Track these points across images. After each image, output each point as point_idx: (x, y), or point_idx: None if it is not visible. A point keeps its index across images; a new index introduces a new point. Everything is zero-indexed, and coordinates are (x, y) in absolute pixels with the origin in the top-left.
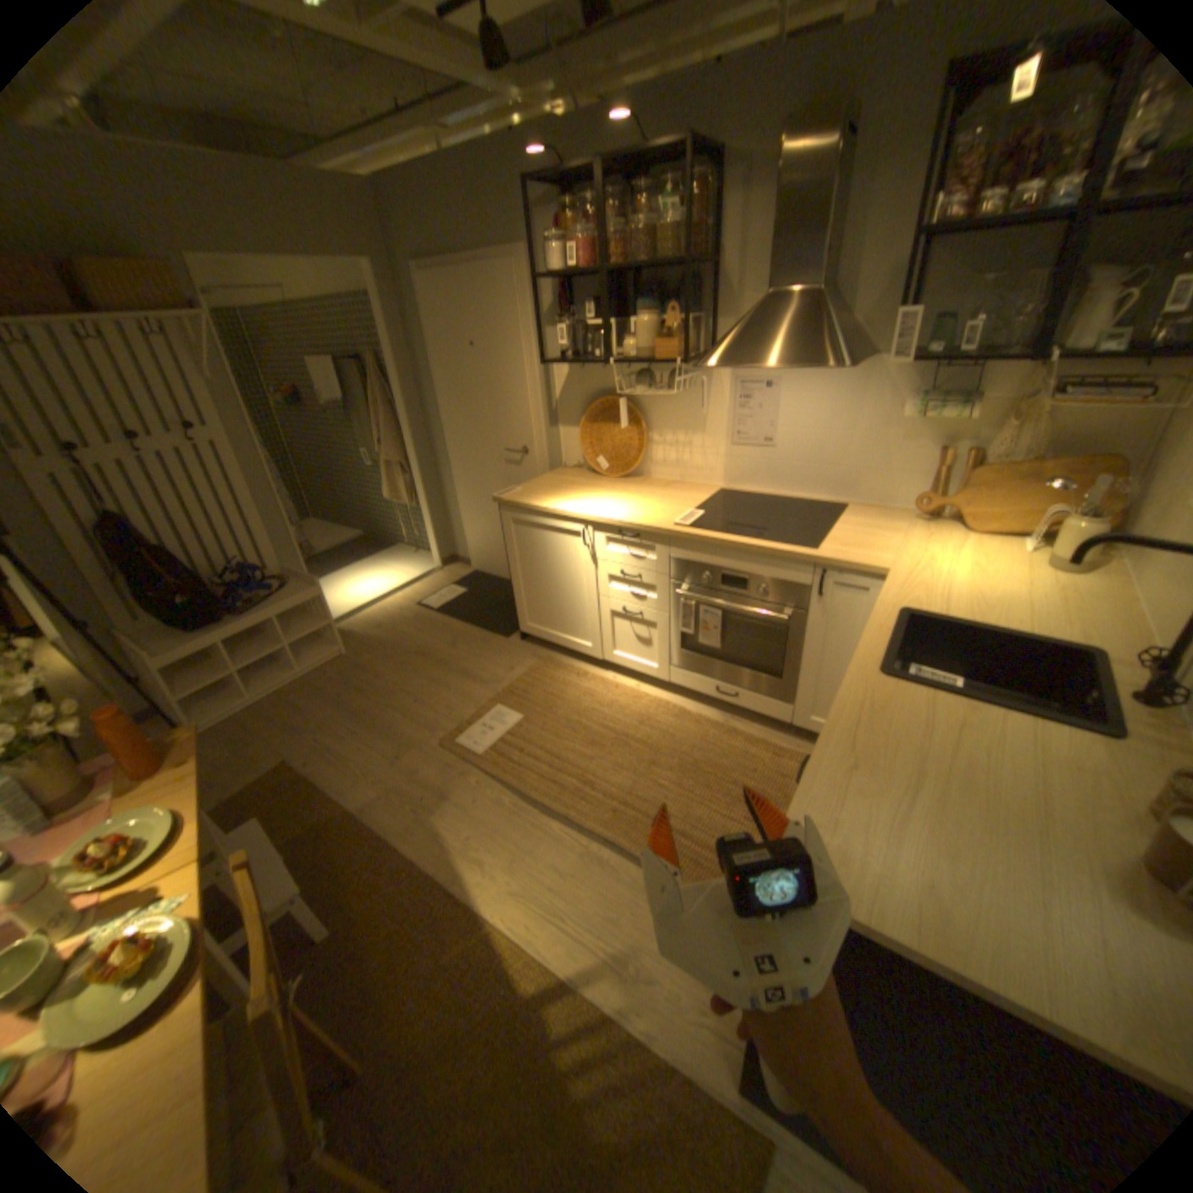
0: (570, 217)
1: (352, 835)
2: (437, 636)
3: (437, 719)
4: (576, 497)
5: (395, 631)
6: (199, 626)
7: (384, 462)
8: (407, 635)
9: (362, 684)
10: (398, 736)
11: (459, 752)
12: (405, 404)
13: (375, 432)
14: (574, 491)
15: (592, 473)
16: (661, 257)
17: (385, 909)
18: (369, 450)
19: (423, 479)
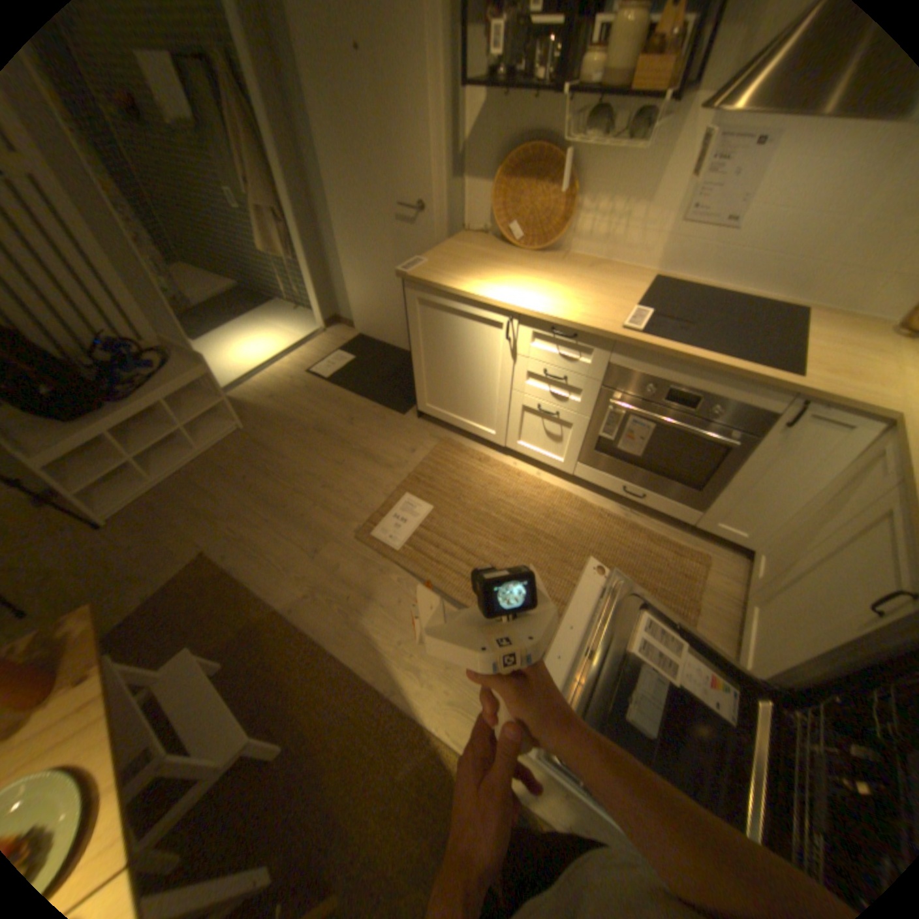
0: None
1: (284, 639)
2: (332, 410)
3: (348, 506)
4: (494, 277)
5: (288, 402)
6: (75, 414)
7: (251, 204)
8: (301, 407)
9: (265, 464)
10: (312, 526)
11: (376, 546)
12: (270, 131)
13: (237, 166)
14: (488, 266)
15: (501, 241)
16: None
17: (332, 722)
18: (232, 188)
19: (298, 229)
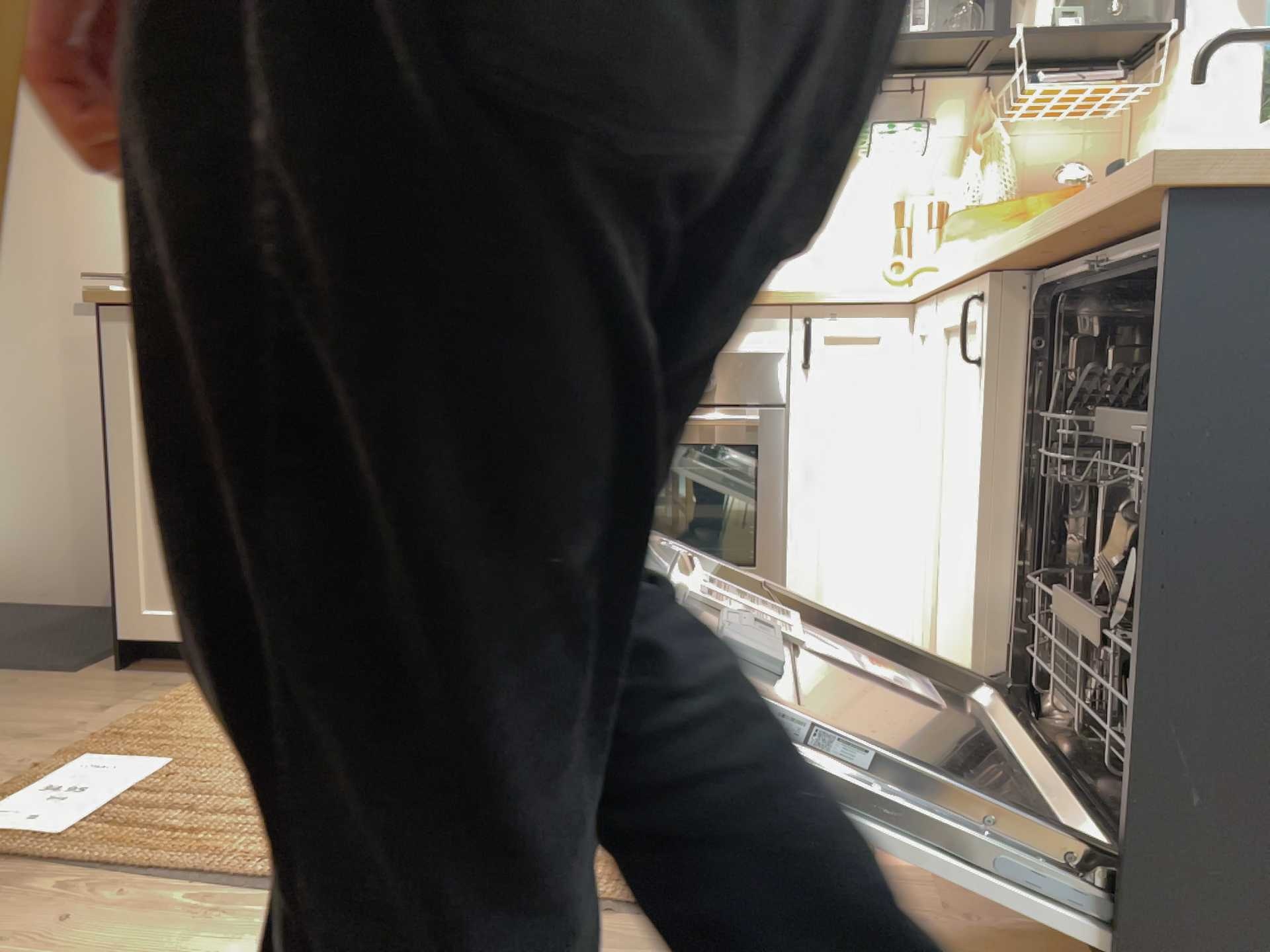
0: None
1: None
2: None
3: None
4: None
5: None
6: None
7: None
8: None
9: None
10: None
11: None
12: None
13: None
14: None
15: None
16: None
17: None
18: None
19: None
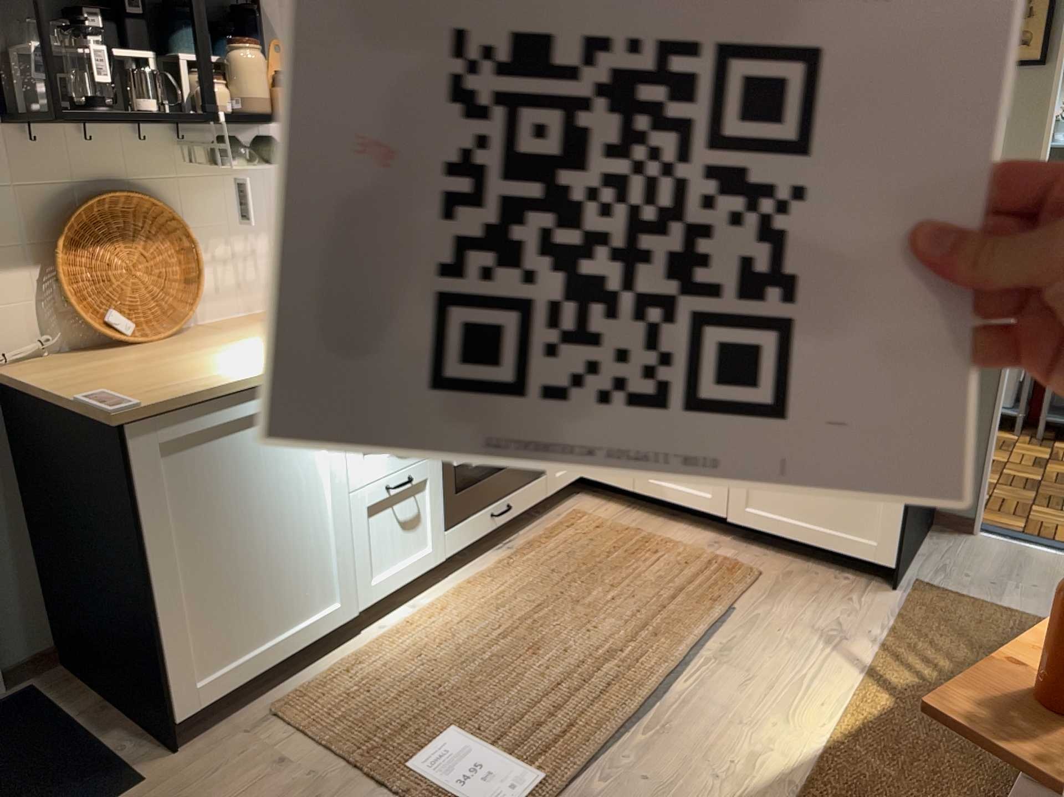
0: None
1: None
2: None
3: None
4: (231, 359)
5: None
6: None
7: None
8: None
9: None
10: None
11: None
12: None
13: None
14: (188, 360)
15: (95, 351)
16: None
17: None
18: None
19: None
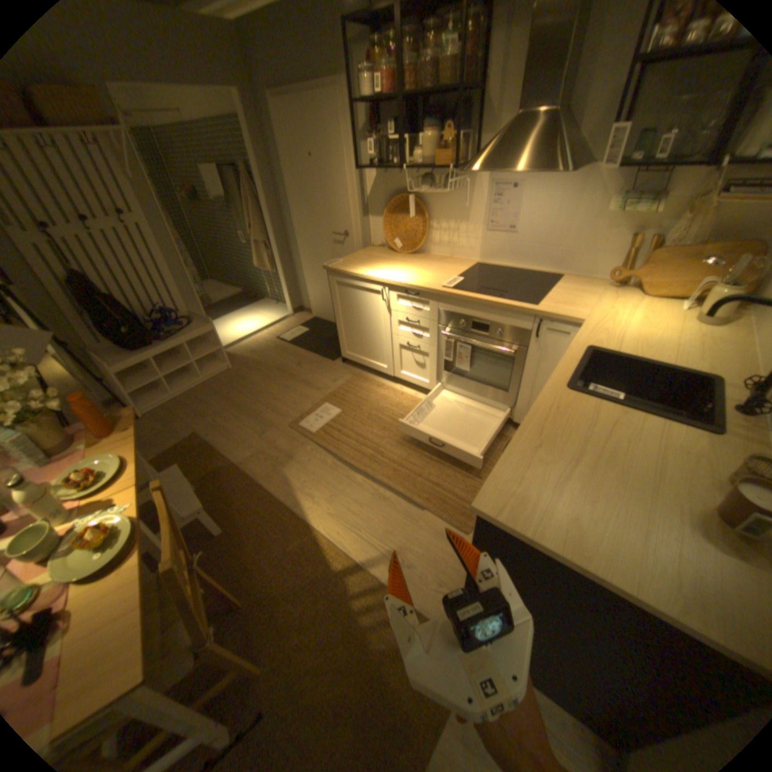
0: (378, 52)
1: (235, 476)
2: (289, 359)
3: (288, 410)
4: (378, 267)
5: (262, 354)
6: (137, 347)
7: (254, 241)
8: (270, 357)
9: (242, 387)
10: (263, 420)
11: (301, 431)
12: (266, 199)
13: (247, 219)
14: (378, 262)
15: (391, 250)
16: (443, 84)
17: (255, 519)
18: (244, 232)
19: (280, 253)
